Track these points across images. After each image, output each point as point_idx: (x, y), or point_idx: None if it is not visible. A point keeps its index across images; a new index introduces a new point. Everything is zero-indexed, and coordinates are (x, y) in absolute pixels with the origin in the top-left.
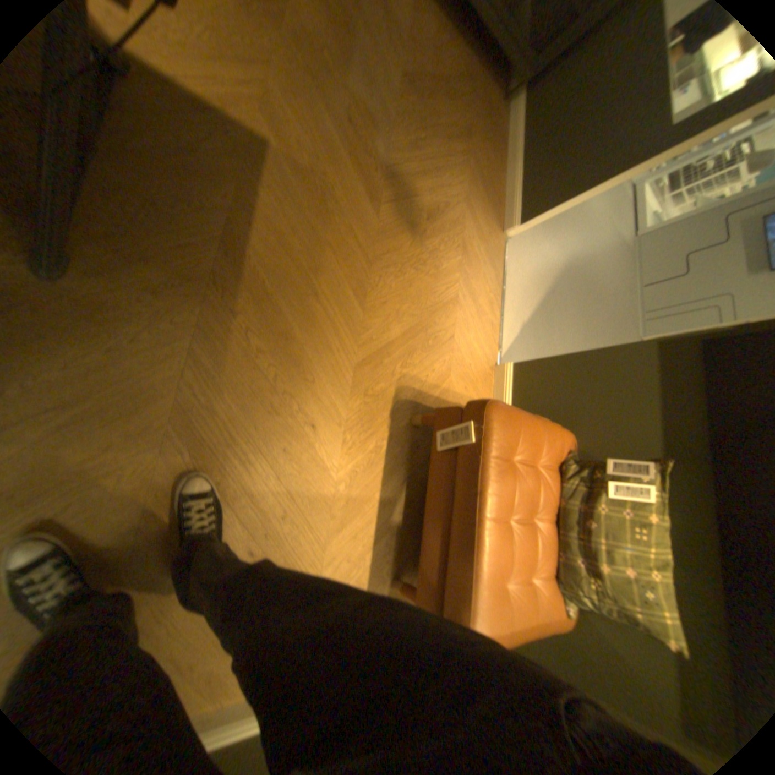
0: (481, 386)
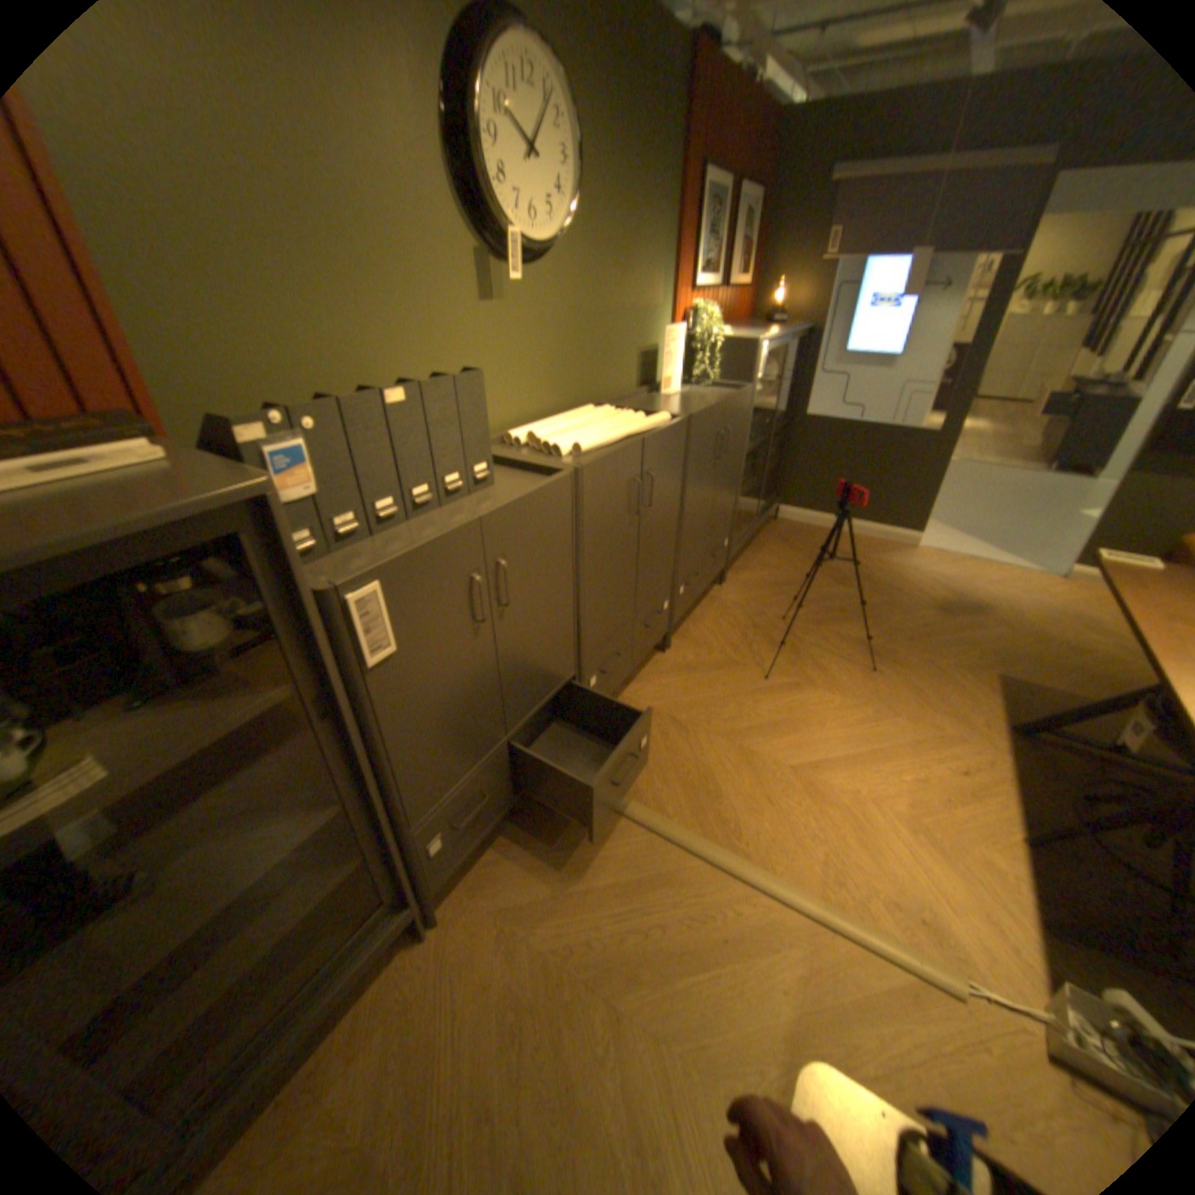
0: (1098, 594)
